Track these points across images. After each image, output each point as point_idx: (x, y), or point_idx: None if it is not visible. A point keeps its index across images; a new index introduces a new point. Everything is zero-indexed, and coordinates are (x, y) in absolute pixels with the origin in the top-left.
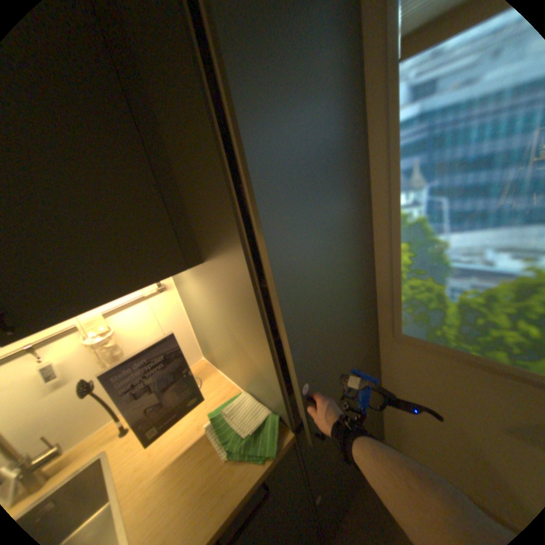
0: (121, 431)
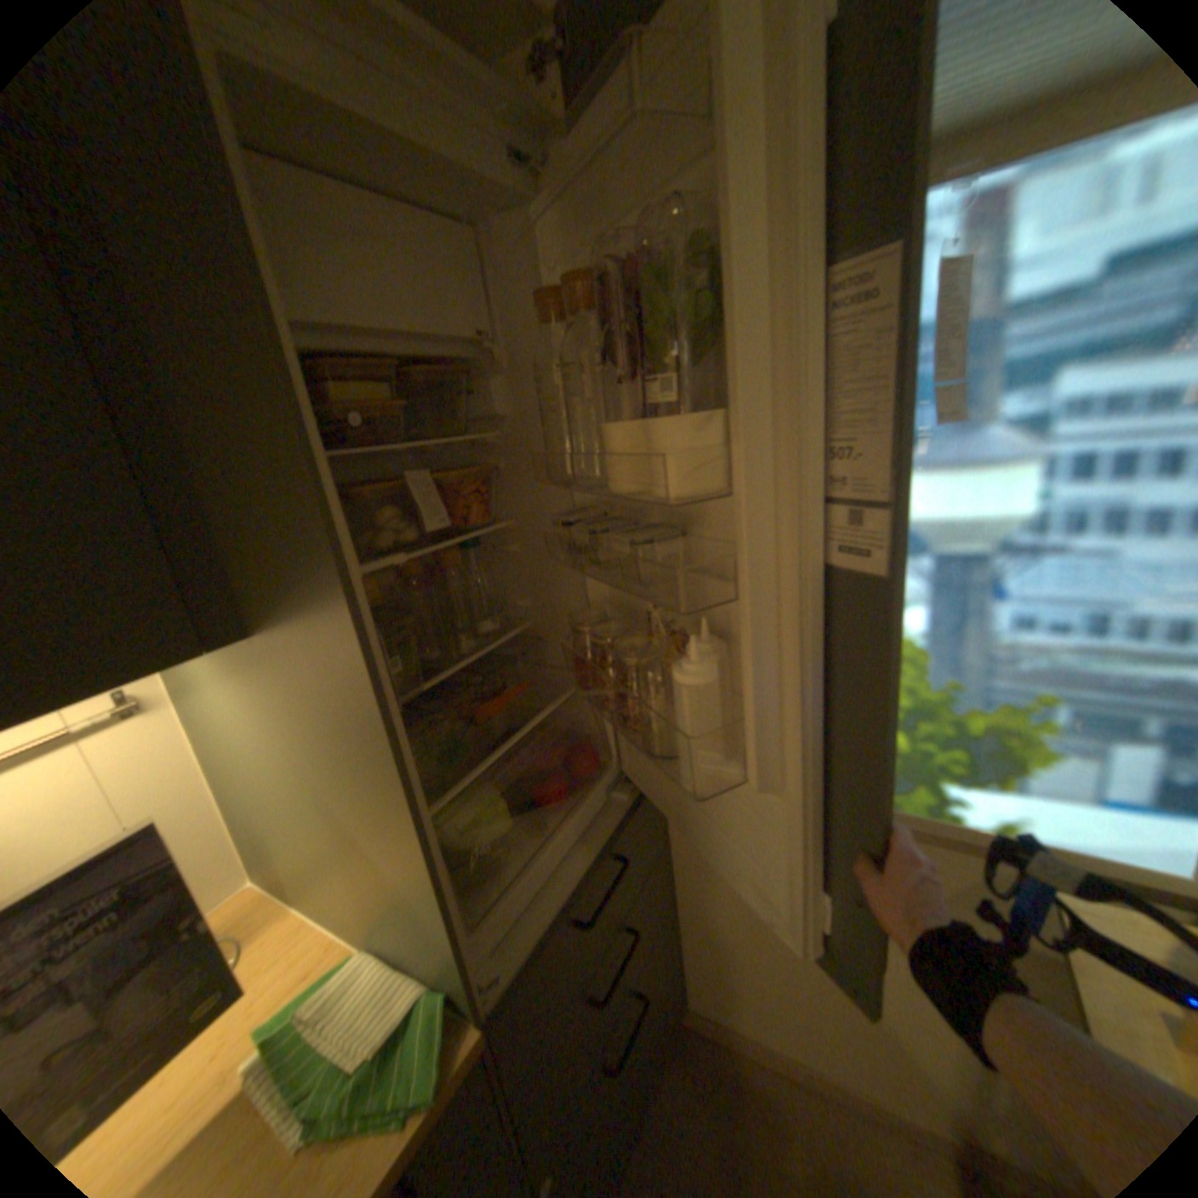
0: None
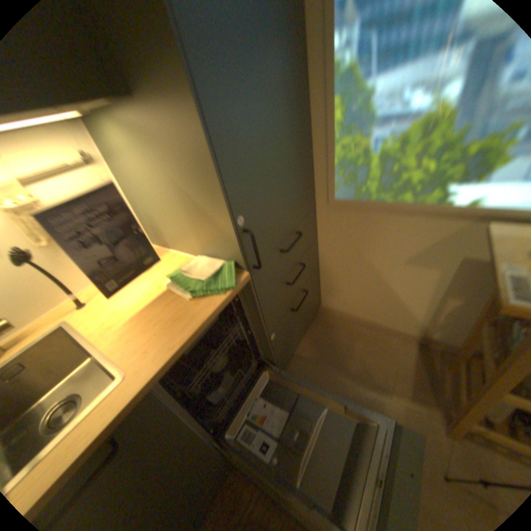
0: (76, 303)
